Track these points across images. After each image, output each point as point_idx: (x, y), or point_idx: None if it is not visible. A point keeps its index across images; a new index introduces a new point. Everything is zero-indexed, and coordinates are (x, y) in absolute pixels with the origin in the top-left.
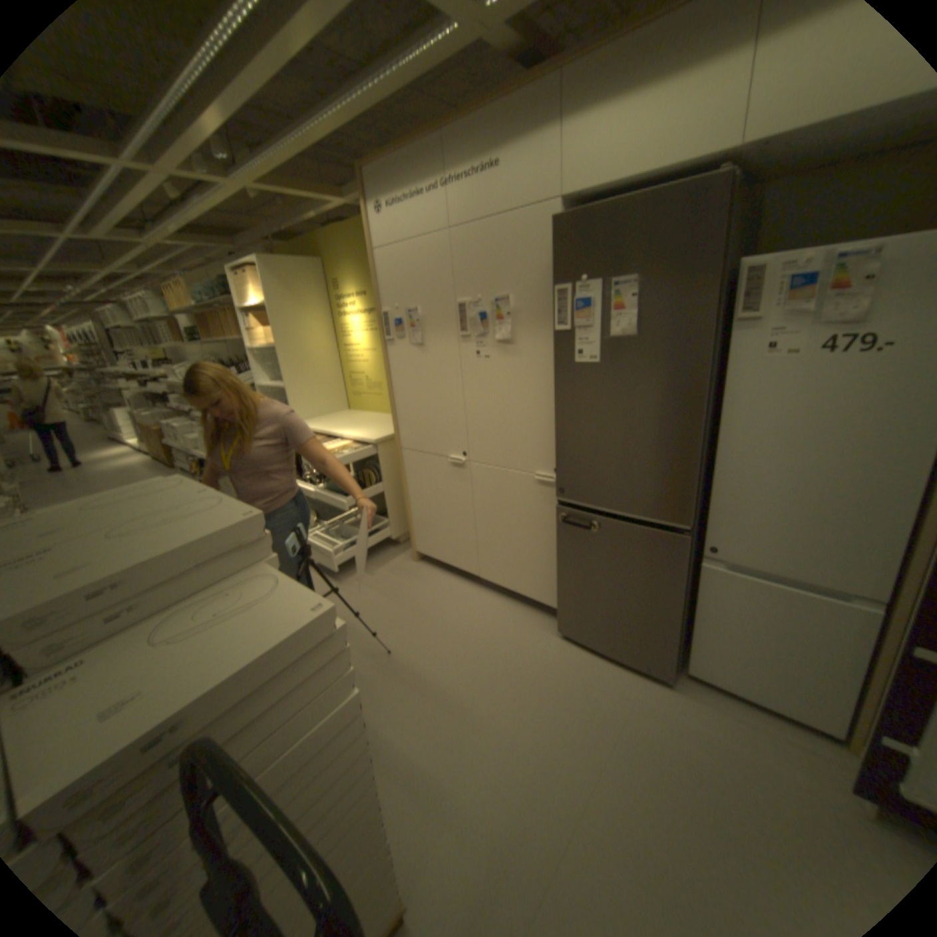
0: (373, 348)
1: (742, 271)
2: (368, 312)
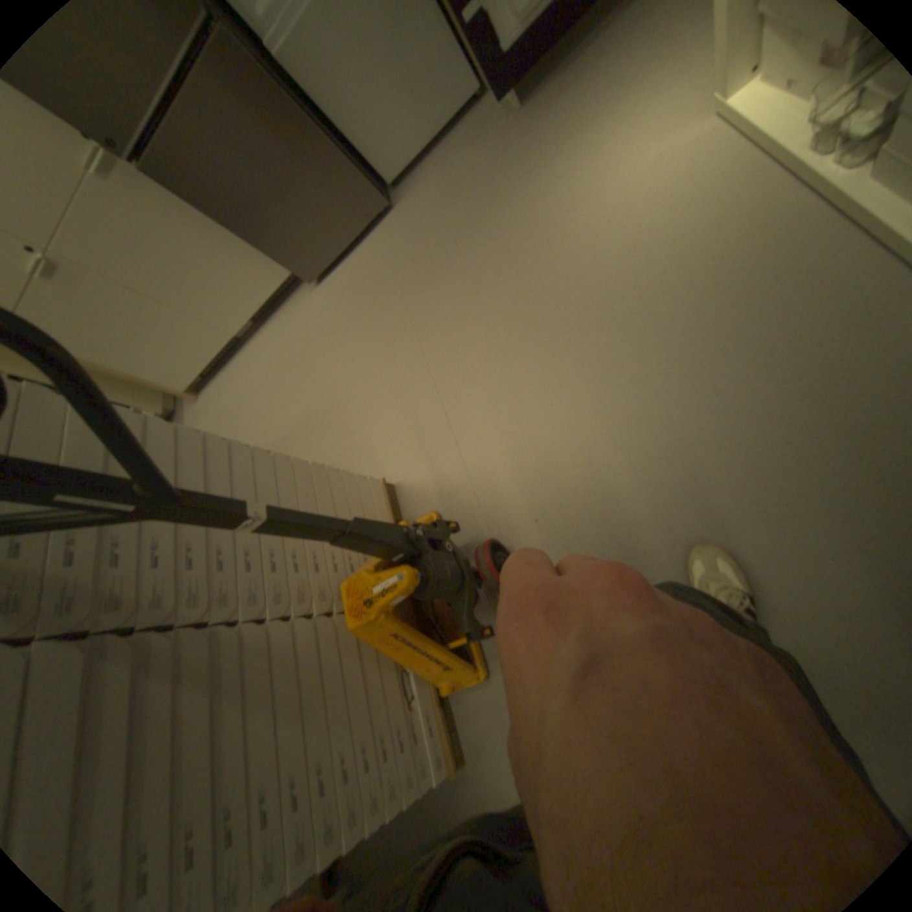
0: None
1: None
2: None
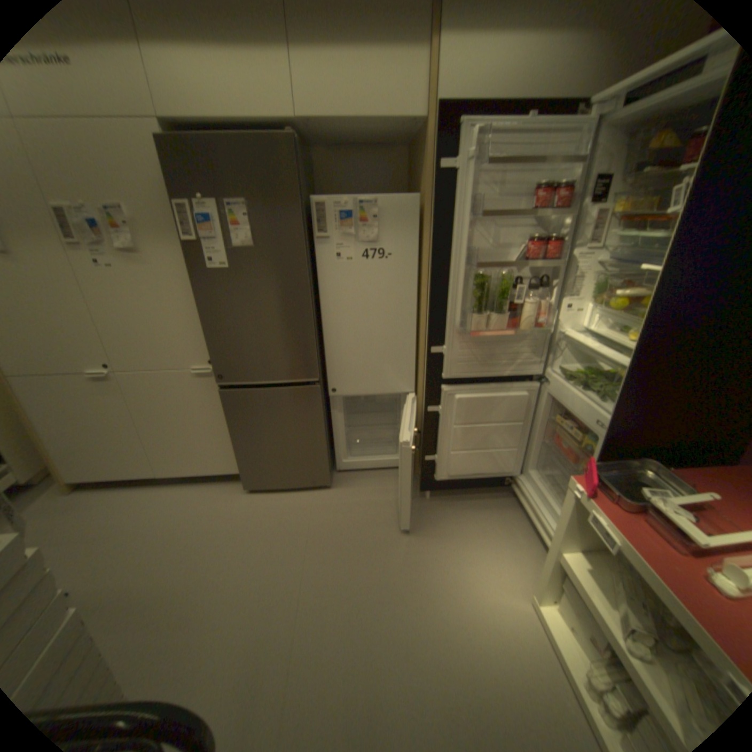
0: None
1: (312, 205)
2: None
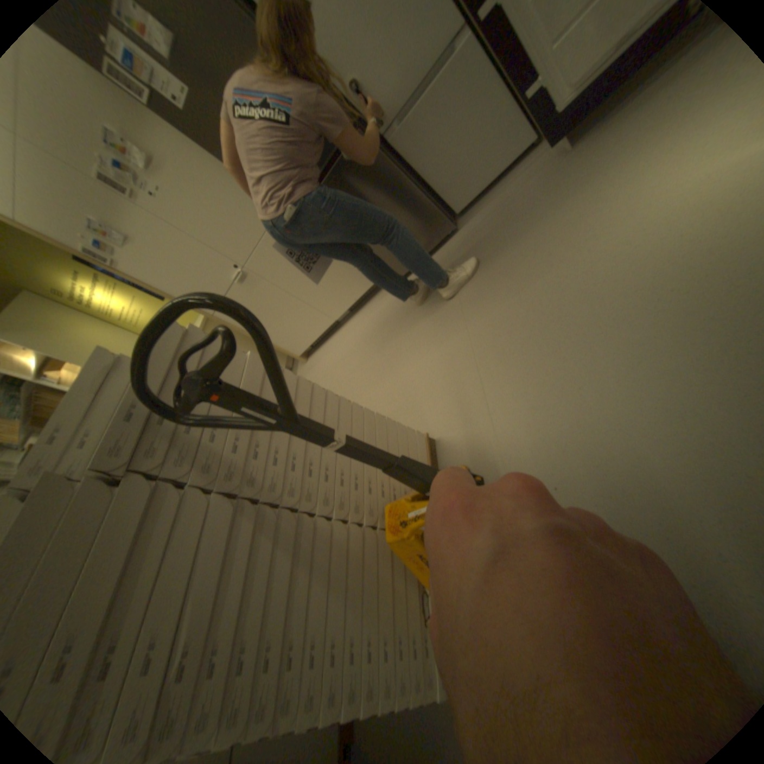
0: (133, 298)
1: None
2: (97, 282)
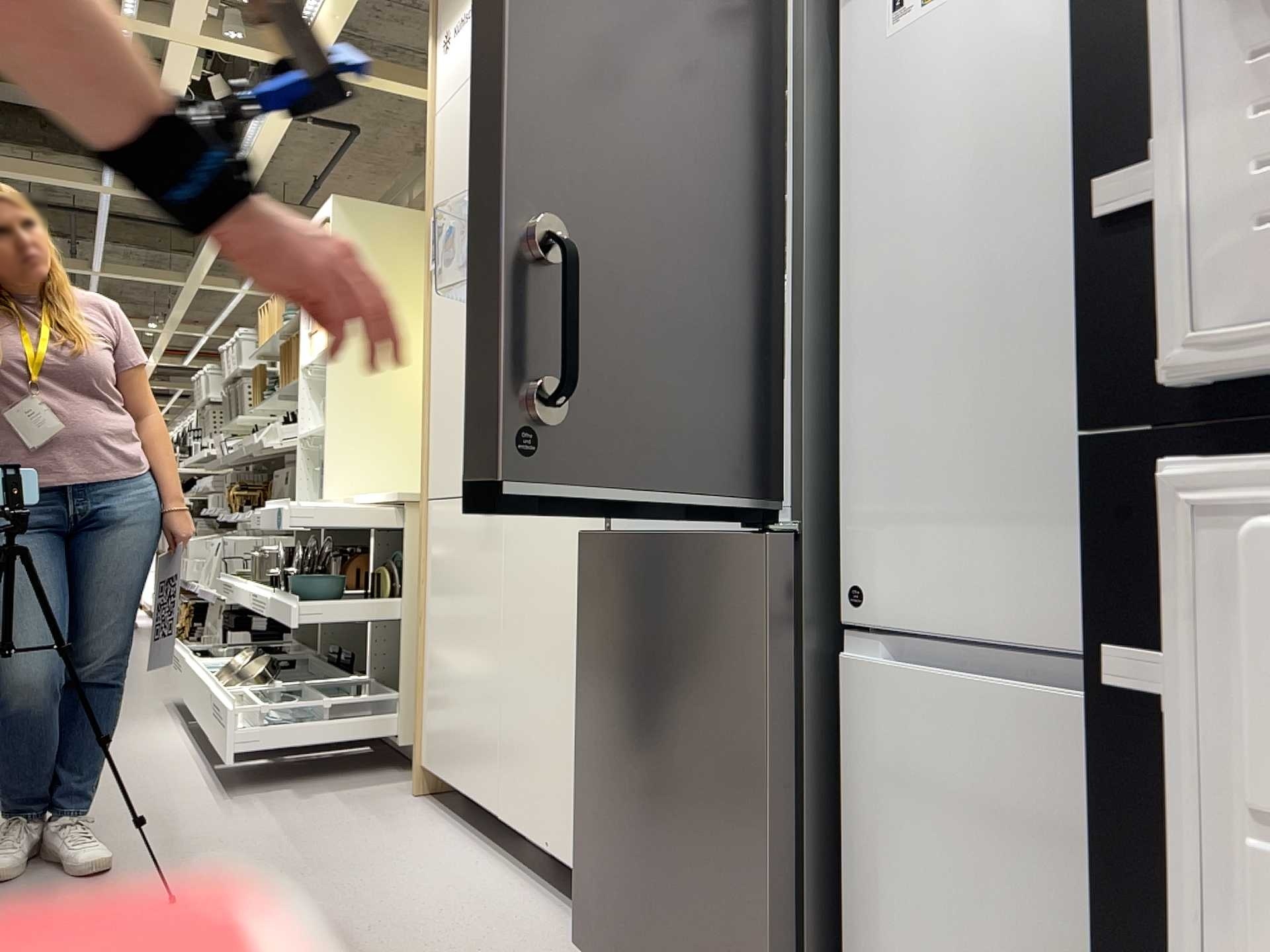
0: None
1: None
2: None
